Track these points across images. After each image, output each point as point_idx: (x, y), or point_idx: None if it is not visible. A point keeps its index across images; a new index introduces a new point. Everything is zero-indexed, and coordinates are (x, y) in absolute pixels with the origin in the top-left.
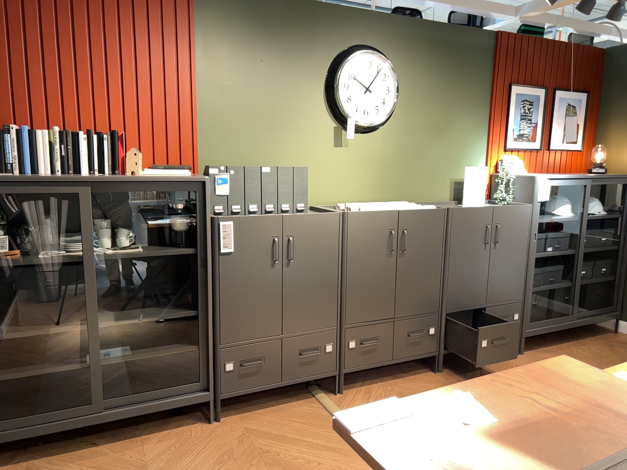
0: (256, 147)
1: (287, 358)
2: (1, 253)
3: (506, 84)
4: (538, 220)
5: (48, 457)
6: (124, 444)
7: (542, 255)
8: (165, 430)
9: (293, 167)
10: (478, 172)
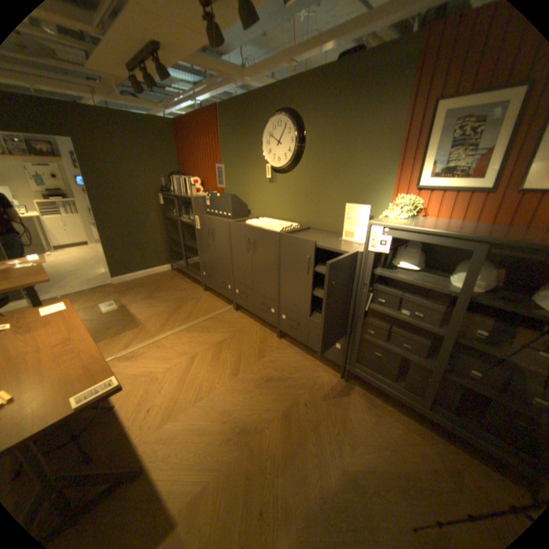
0: (239, 183)
1: (218, 281)
2: (171, 215)
3: (431, 100)
4: (370, 271)
5: (182, 275)
6: (189, 282)
7: (384, 312)
8: (198, 285)
9: (225, 194)
10: (359, 209)
